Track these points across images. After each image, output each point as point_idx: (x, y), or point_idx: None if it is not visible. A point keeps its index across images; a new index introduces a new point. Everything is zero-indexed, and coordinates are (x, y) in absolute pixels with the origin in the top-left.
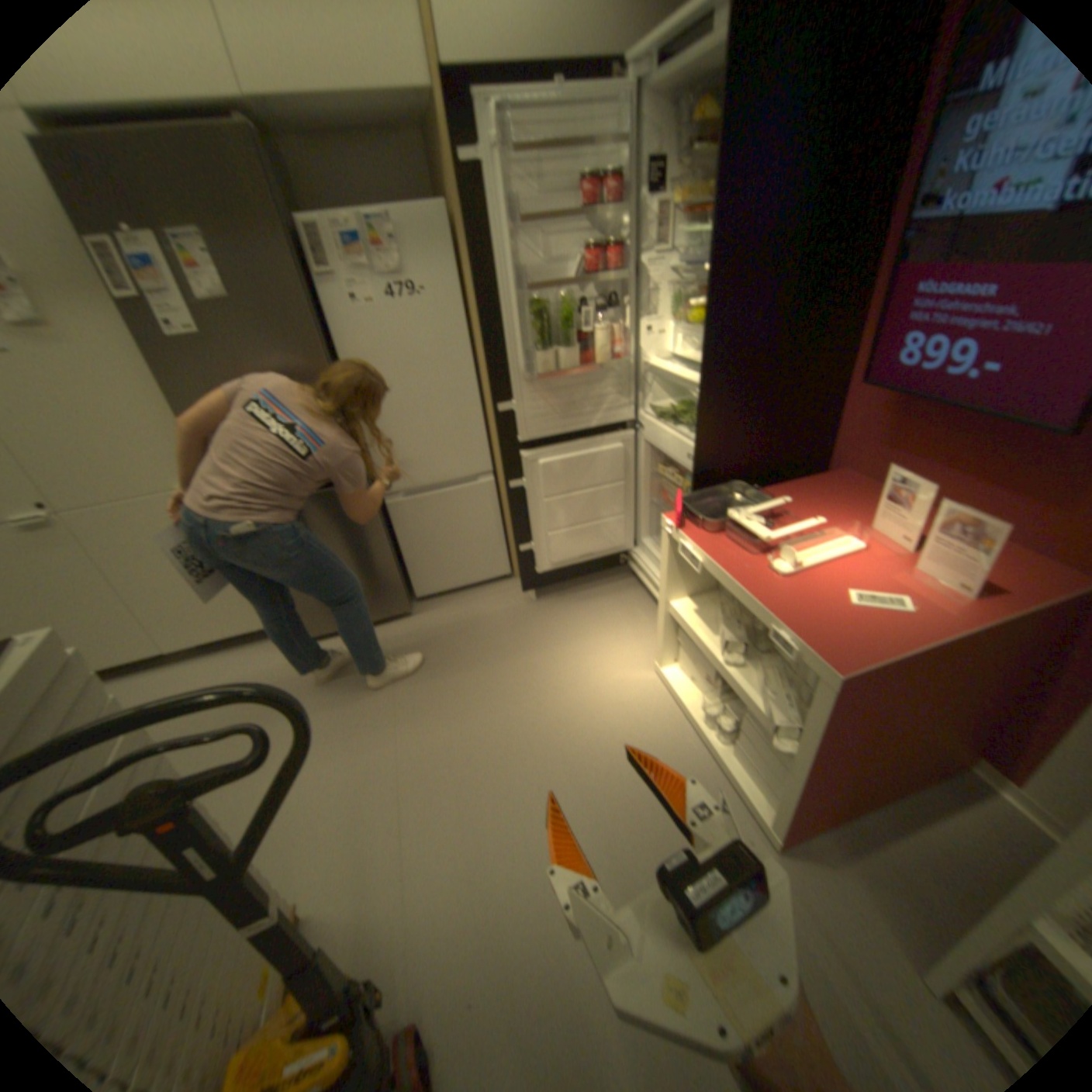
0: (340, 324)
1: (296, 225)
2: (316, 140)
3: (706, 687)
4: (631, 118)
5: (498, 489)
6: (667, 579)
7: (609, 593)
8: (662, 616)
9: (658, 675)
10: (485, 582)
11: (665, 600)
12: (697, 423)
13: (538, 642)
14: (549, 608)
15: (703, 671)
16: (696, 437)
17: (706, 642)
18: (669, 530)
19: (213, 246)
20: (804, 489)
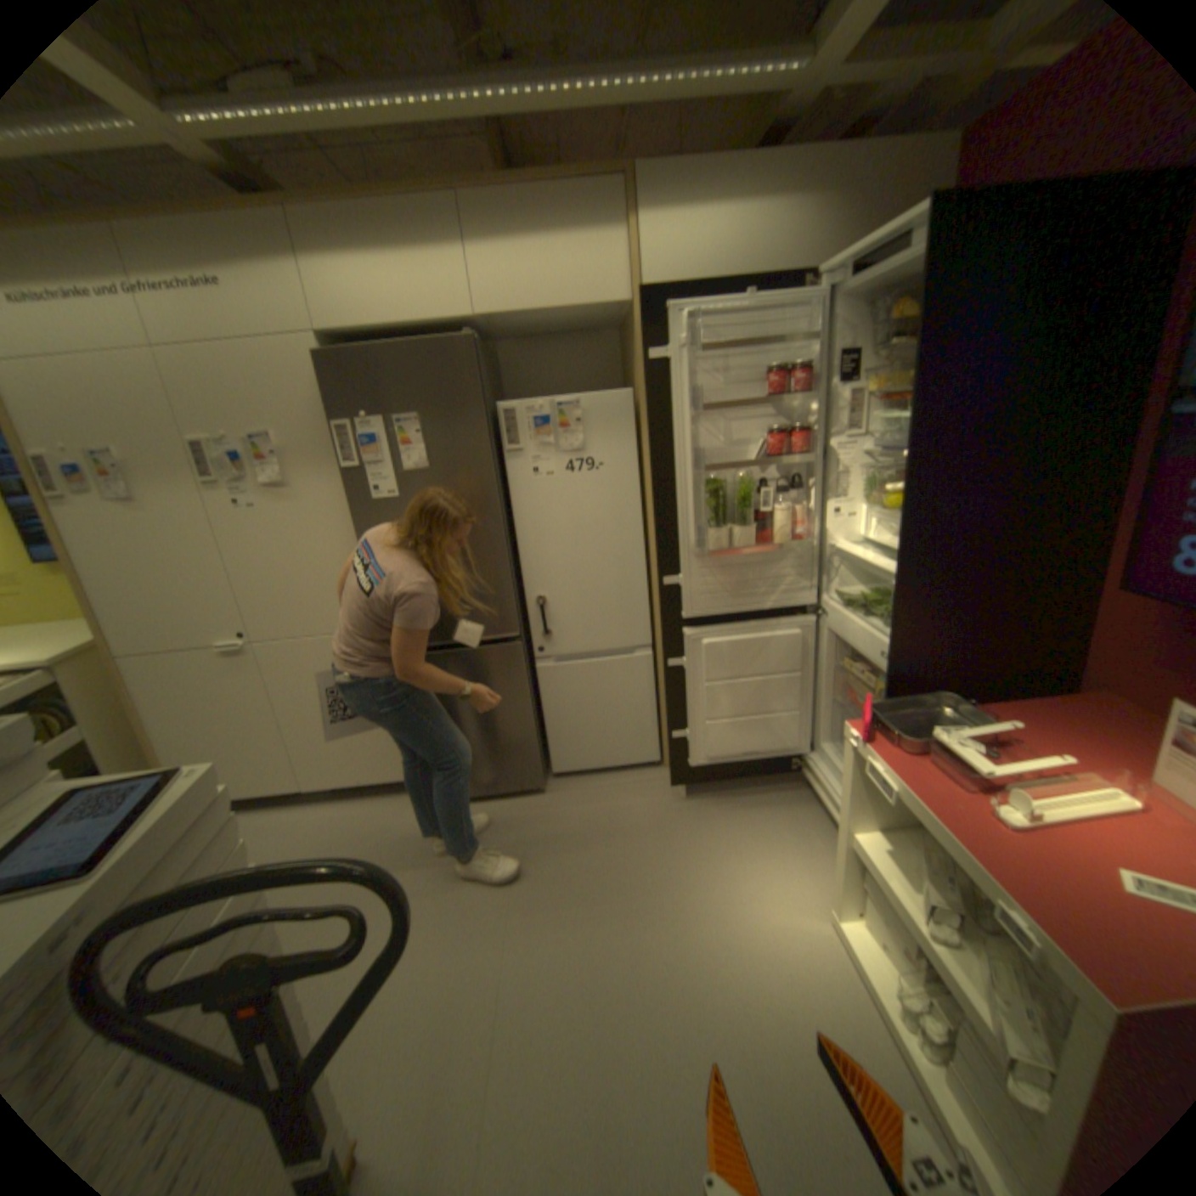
0: (522, 495)
1: (499, 413)
2: (529, 345)
3: (905, 968)
4: (825, 318)
5: (657, 666)
6: (851, 805)
7: (777, 806)
8: (845, 853)
9: (837, 932)
10: (630, 769)
11: (849, 831)
12: (894, 619)
13: (685, 855)
14: (701, 813)
15: (901, 942)
16: (892, 635)
17: (905, 903)
18: (855, 744)
19: (428, 430)
20: (1044, 715)
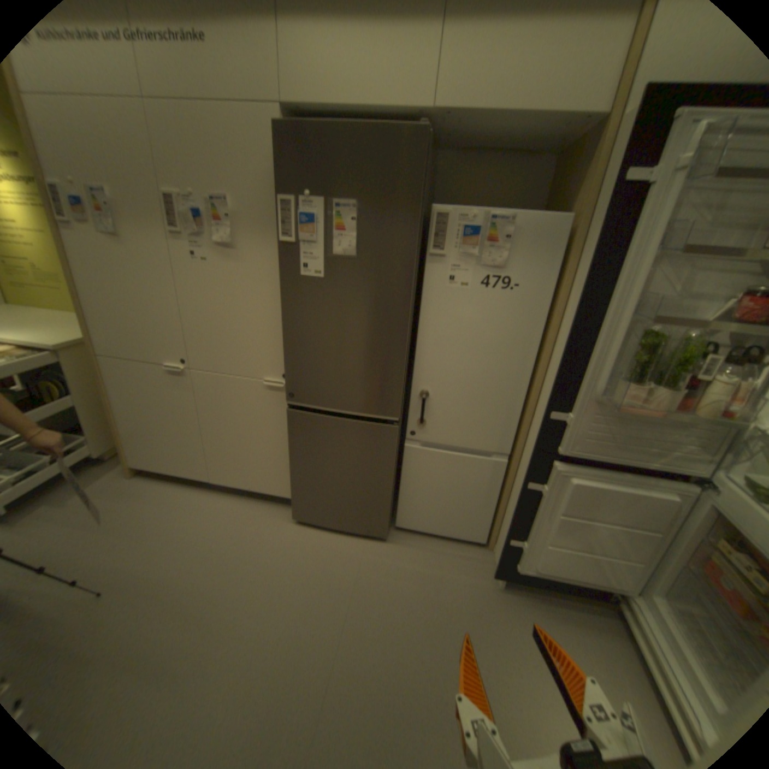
0: (433, 298)
1: (432, 215)
2: (469, 157)
3: None
4: None
5: (508, 472)
6: None
7: (589, 630)
8: None
9: None
10: (459, 541)
11: None
12: None
13: (497, 655)
14: (517, 611)
15: None
16: None
17: None
18: None
19: (363, 219)
20: None
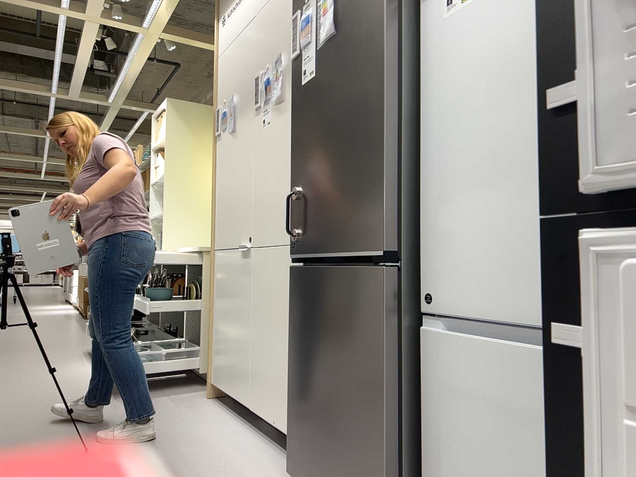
0: (435, 46)
1: None
2: None
3: None
4: None
5: None
6: None
7: None
8: None
9: None
10: None
11: None
12: None
13: None
14: None
15: None
16: None
17: None
18: None
19: None
20: None
